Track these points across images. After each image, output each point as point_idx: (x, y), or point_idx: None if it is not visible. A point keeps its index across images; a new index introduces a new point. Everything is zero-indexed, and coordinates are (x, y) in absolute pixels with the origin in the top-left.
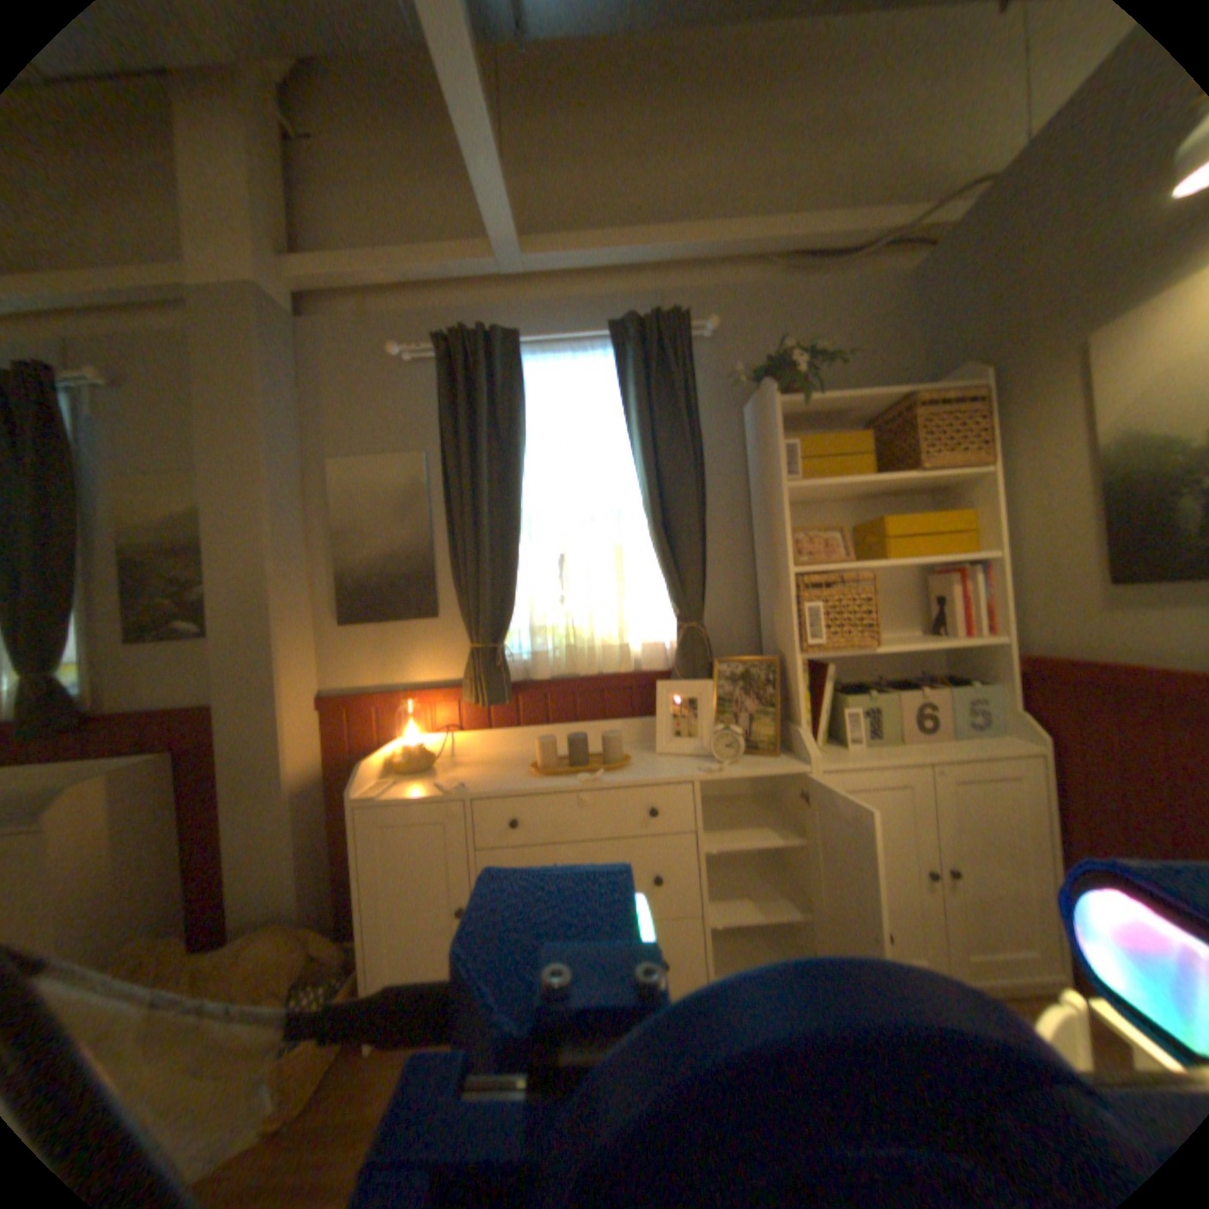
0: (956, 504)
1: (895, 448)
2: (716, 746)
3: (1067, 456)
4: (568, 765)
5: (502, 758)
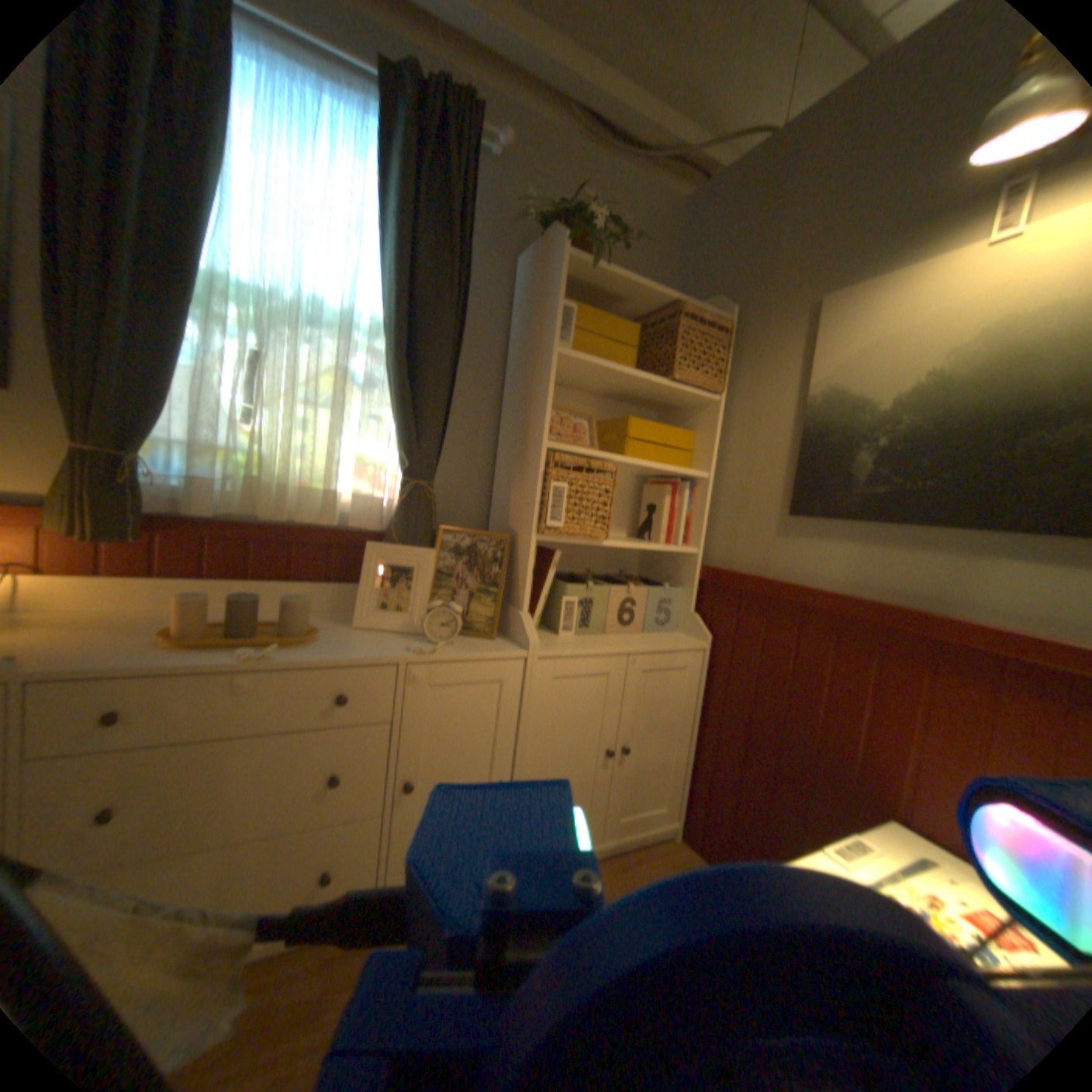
0: (678, 427)
1: (649, 356)
2: (429, 625)
3: (778, 402)
4: (224, 638)
5: (111, 622)
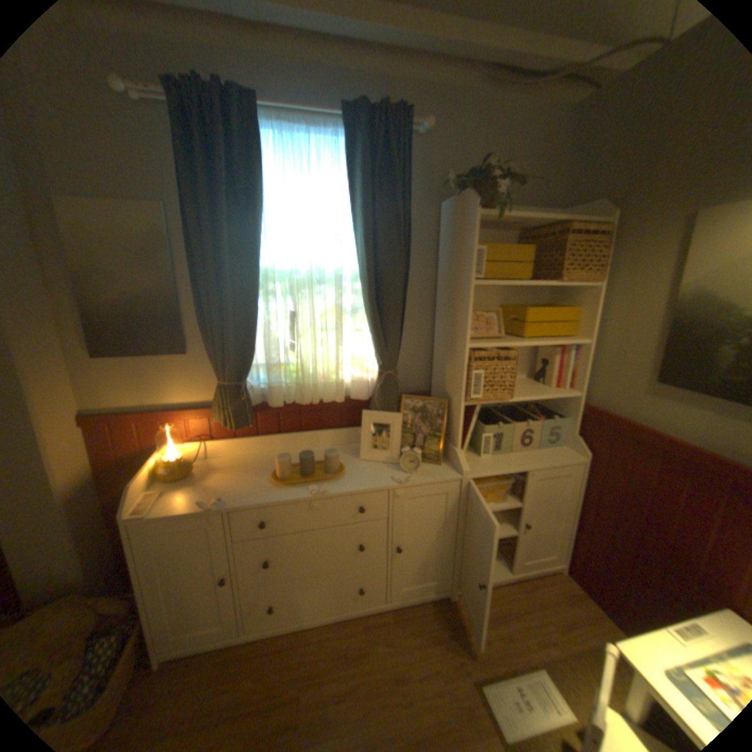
0: (567, 299)
1: (543, 258)
2: (402, 459)
3: (654, 290)
4: (299, 474)
5: (246, 462)
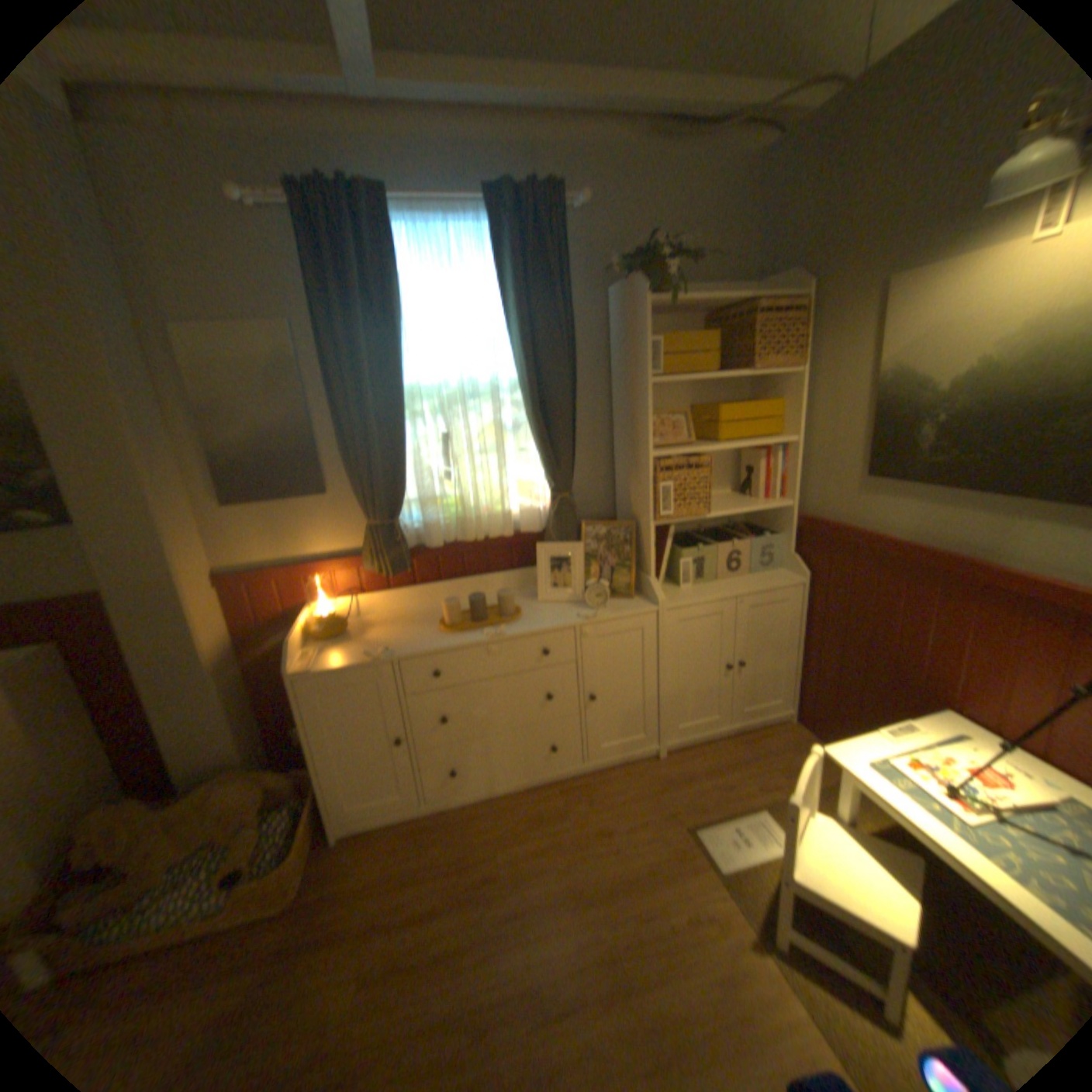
0: (768, 392)
1: (732, 345)
2: (586, 596)
3: (856, 372)
4: (469, 622)
5: (405, 616)
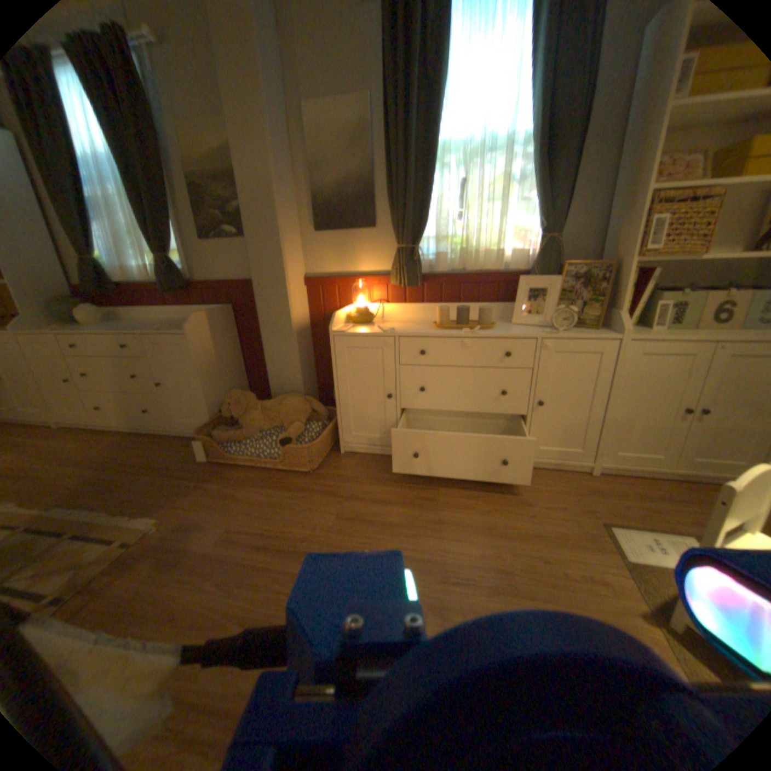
0: None
1: None
2: (555, 320)
3: None
4: (455, 325)
5: (412, 321)
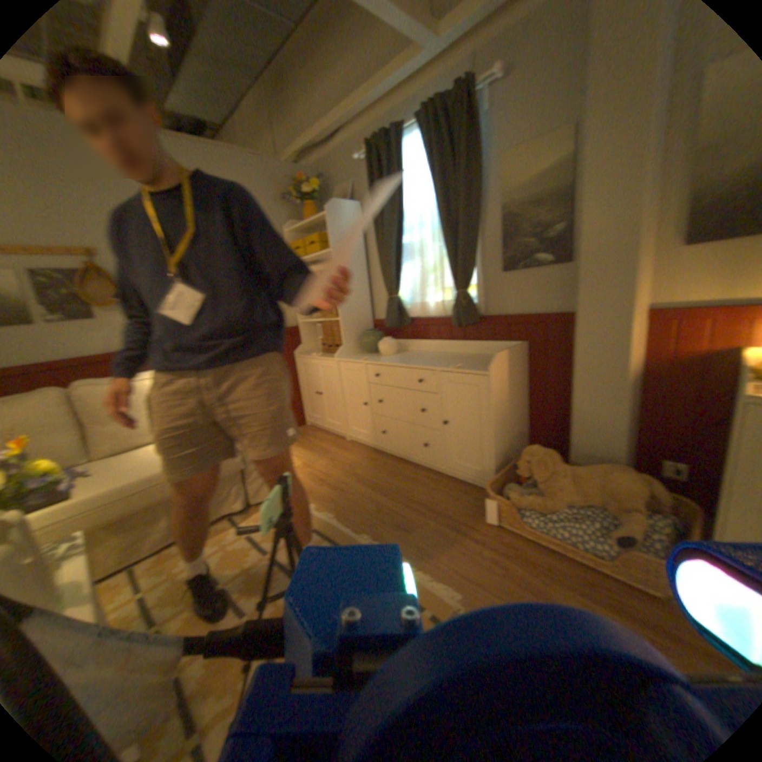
0: None
1: None
2: None
3: None
4: None
5: None
